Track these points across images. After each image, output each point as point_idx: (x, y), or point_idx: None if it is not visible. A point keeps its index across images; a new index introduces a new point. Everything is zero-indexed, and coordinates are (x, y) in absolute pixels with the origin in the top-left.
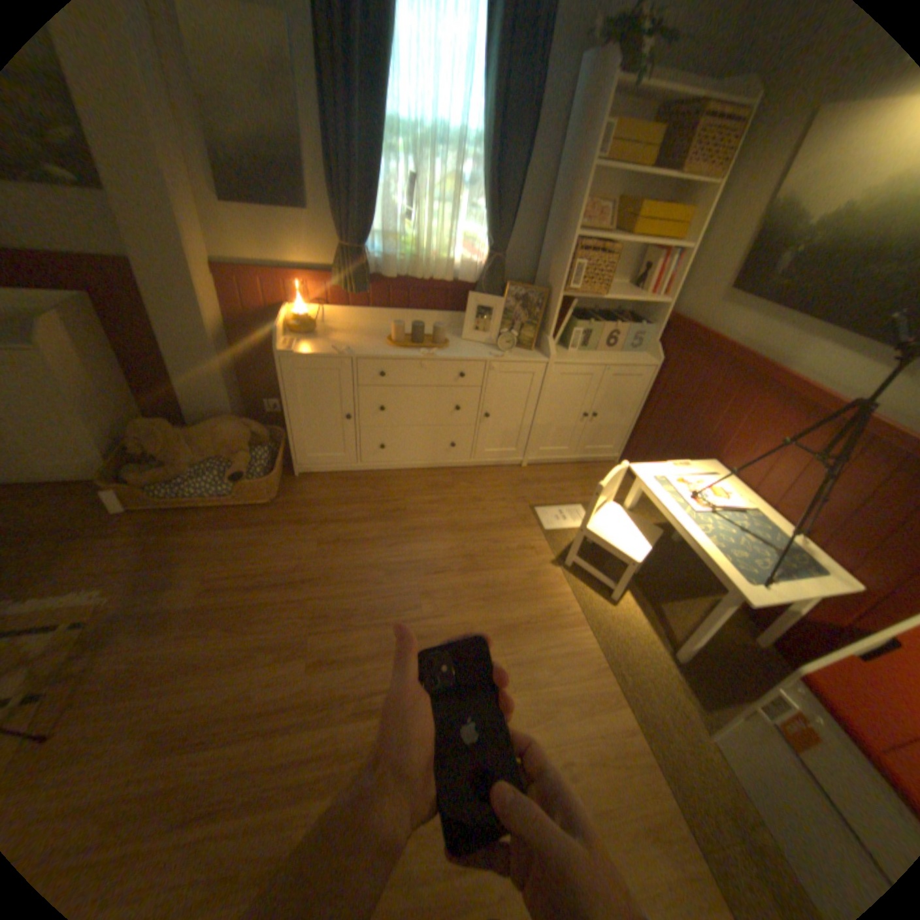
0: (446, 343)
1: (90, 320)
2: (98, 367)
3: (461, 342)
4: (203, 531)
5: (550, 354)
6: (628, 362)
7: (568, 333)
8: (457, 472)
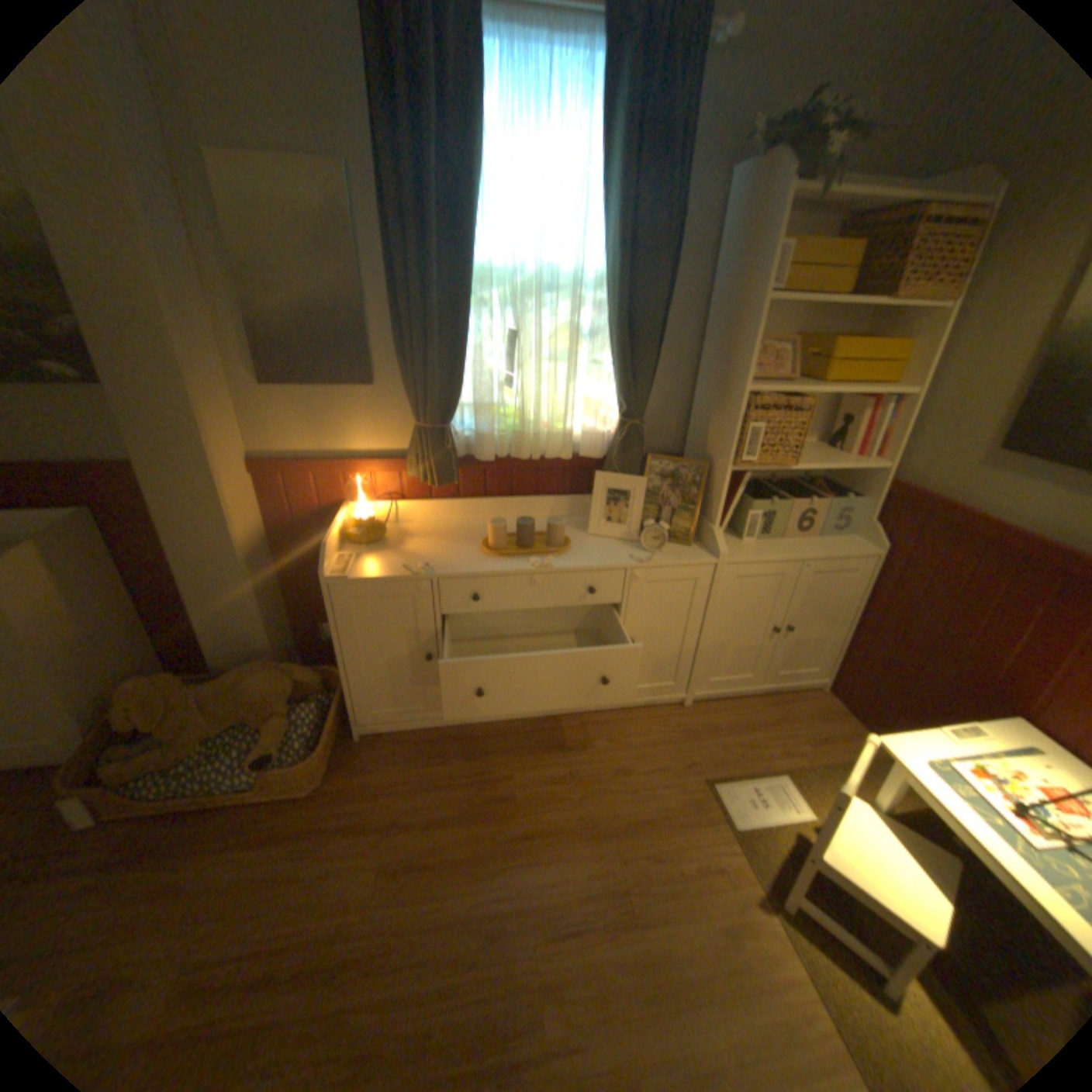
0: (567, 542)
1: (91, 542)
2: (95, 602)
3: (588, 537)
4: (206, 854)
5: (720, 551)
6: (836, 551)
7: (740, 515)
8: (591, 720)
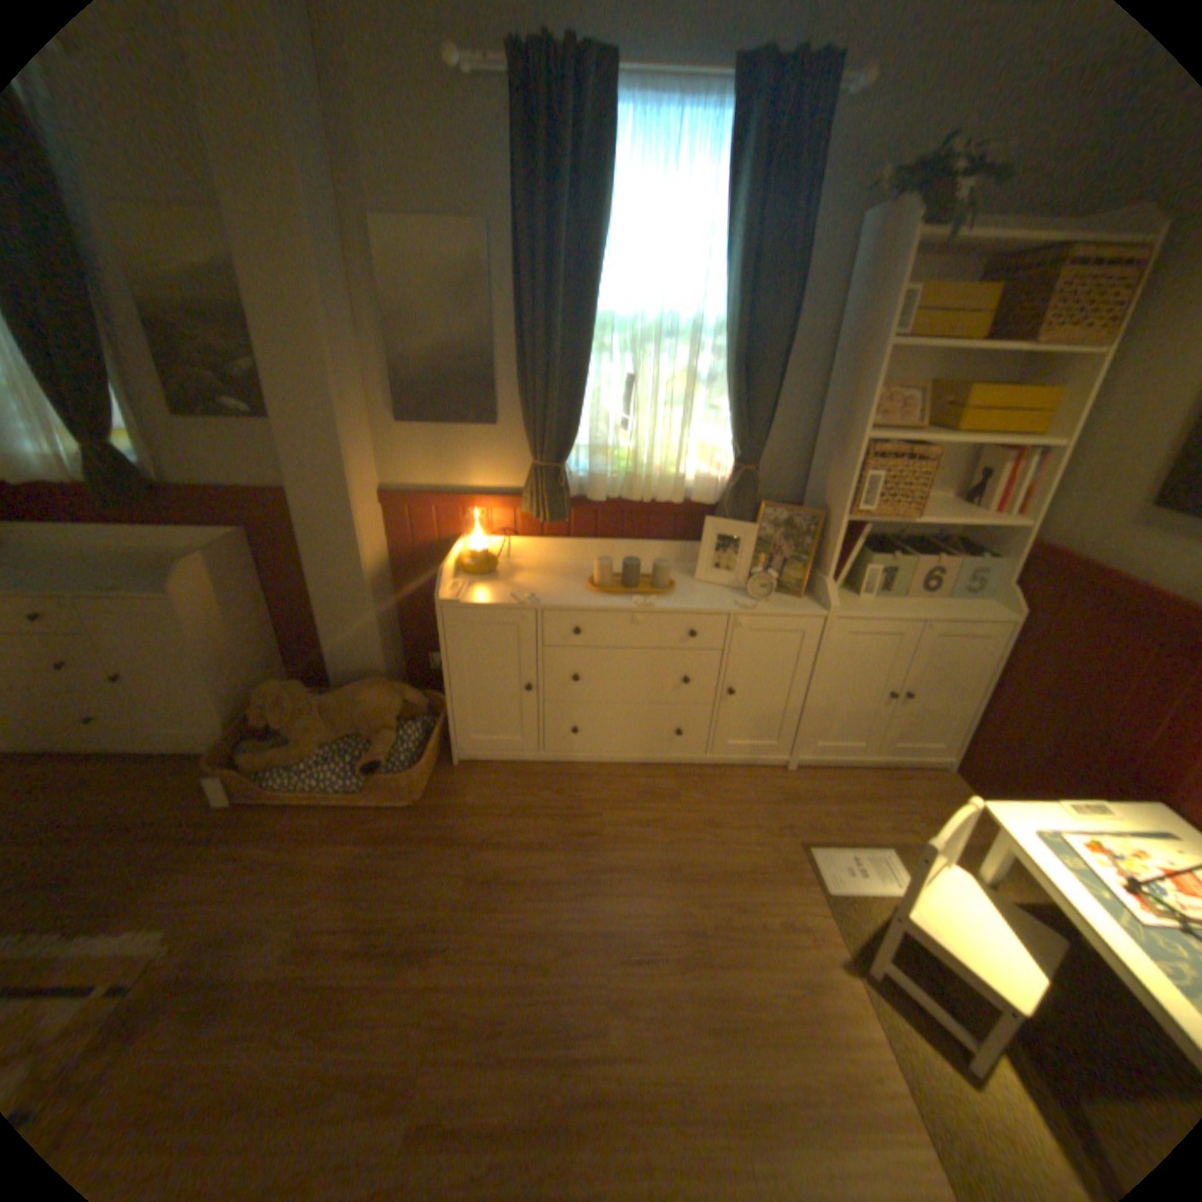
0: (672, 586)
1: (243, 558)
2: (241, 612)
3: (695, 583)
4: (317, 844)
5: (831, 604)
6: (965, 614)
7: (859, 570)
8: (687, 773)
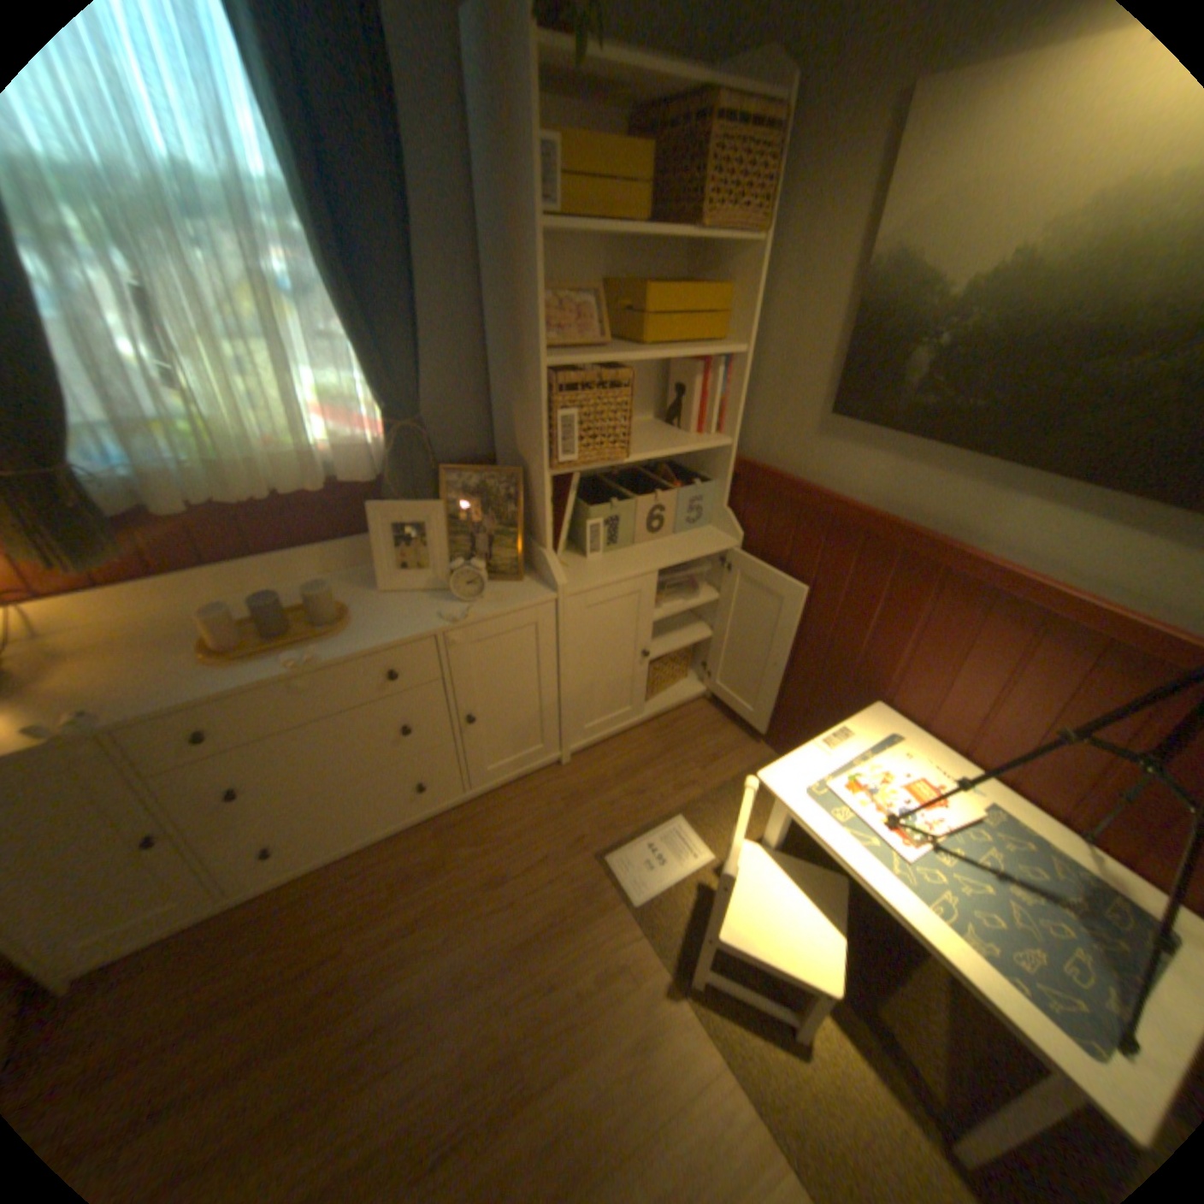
0: (346, 612)
1: None
2: None
3: (382, 594)
4: None
5: (559, 582)
6: (692, 551)
7: (580, 526)
8: (449, 822)
